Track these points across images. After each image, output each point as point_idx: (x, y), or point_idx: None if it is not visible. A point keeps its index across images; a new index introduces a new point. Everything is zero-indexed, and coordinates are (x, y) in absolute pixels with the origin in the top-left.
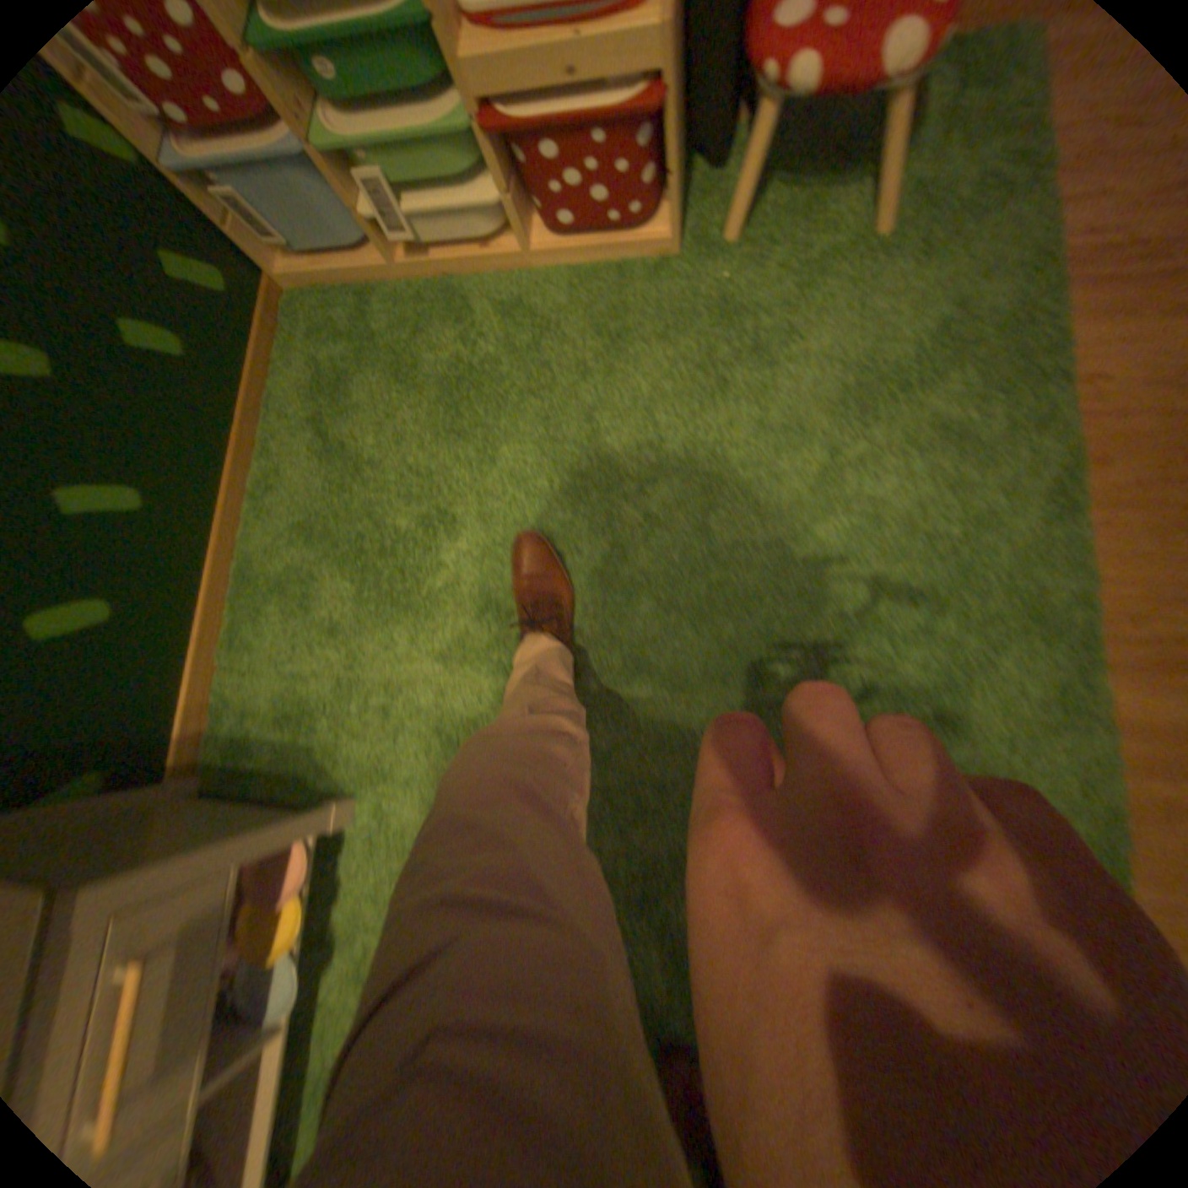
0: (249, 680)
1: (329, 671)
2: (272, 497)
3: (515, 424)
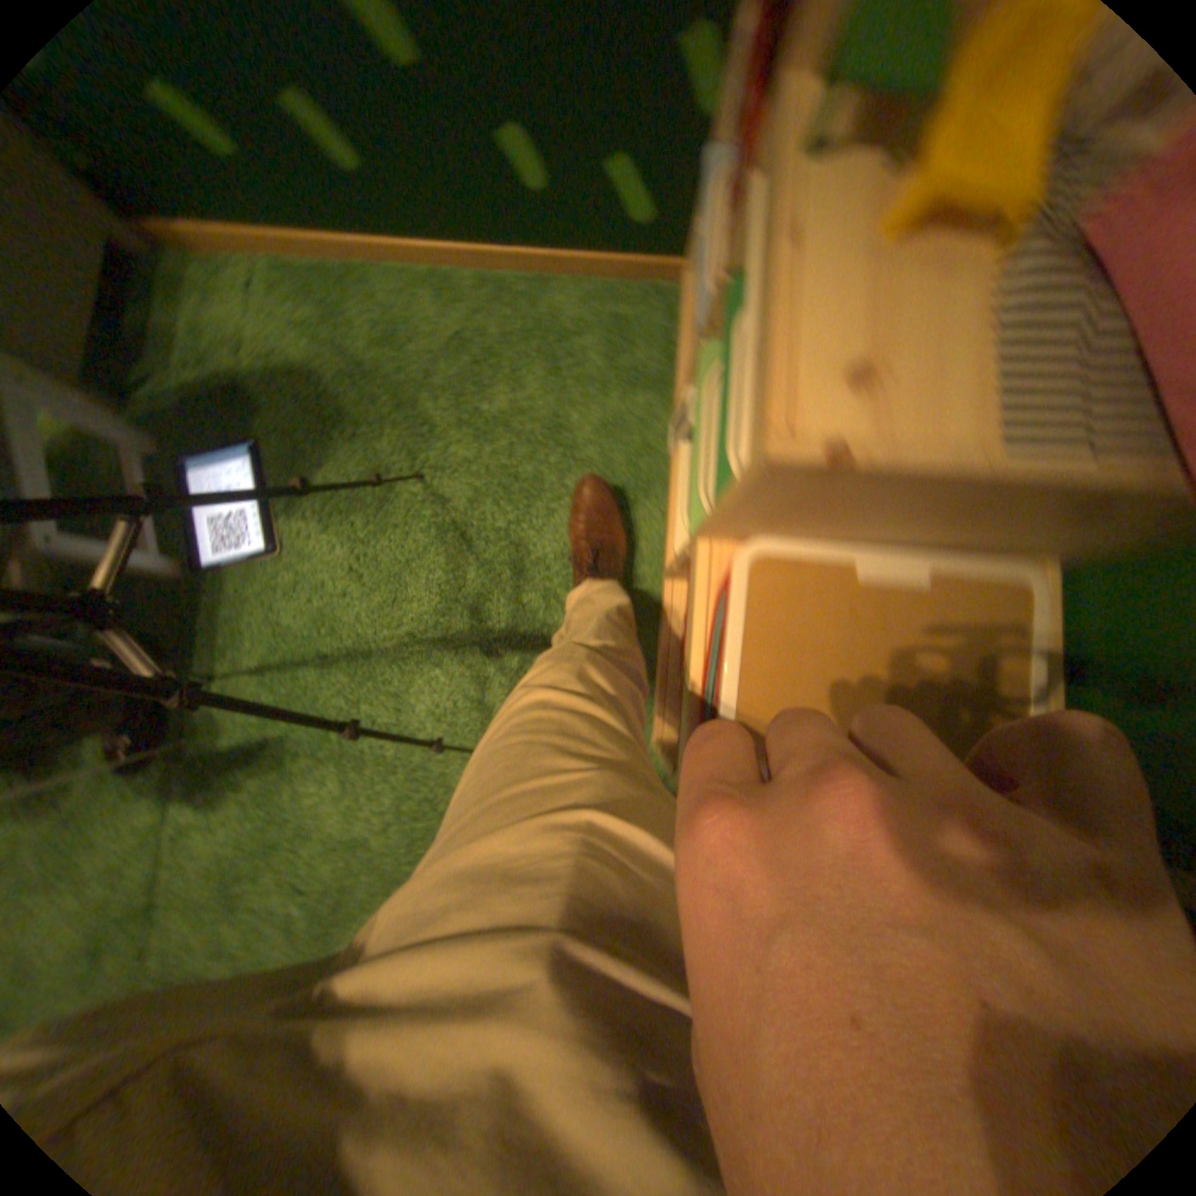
0: (226, 299)
1: (228, 382)
2: (416, 302)
3: (467, 564)
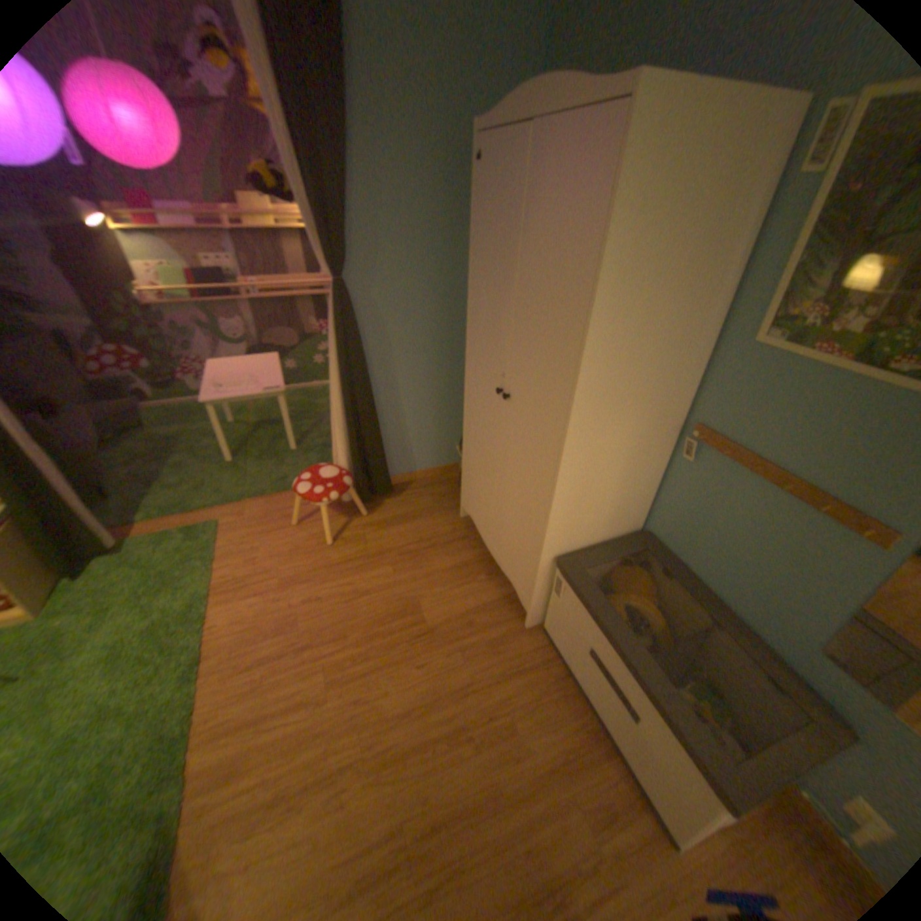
0: None
1: None
2: None
3: None
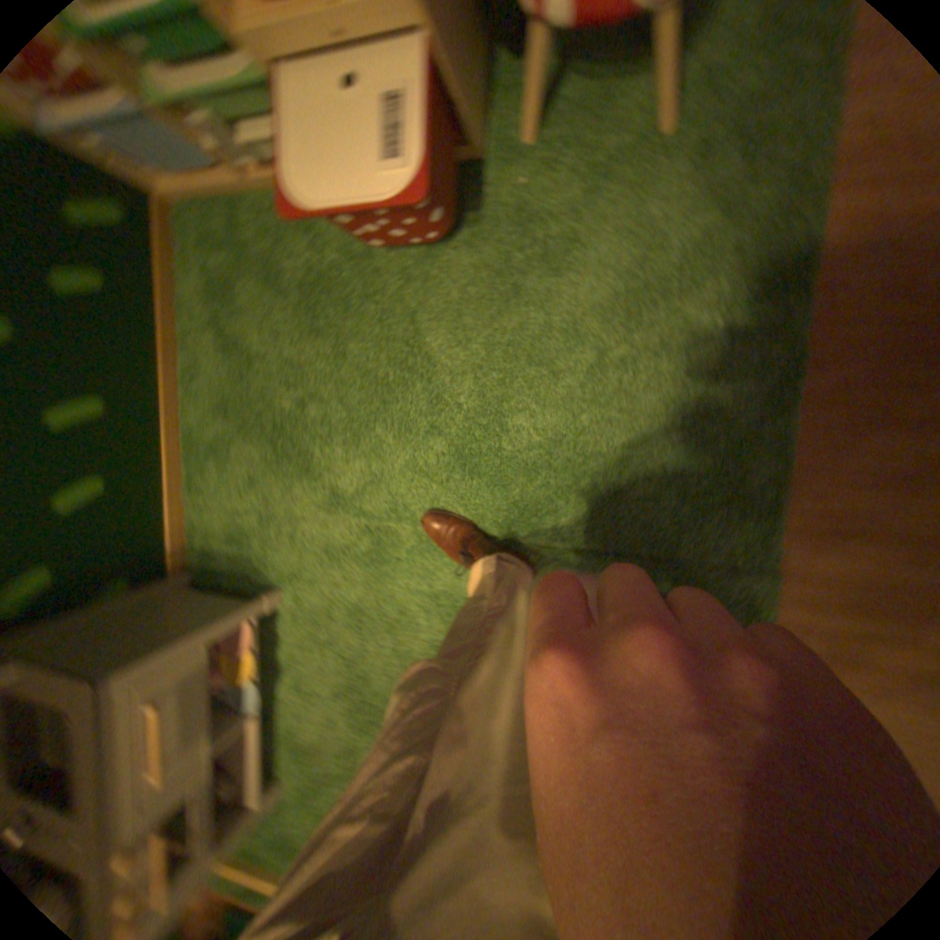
0: (204, 511)
1: (252, 508)
2: (196, 380)
3: (359, 325)
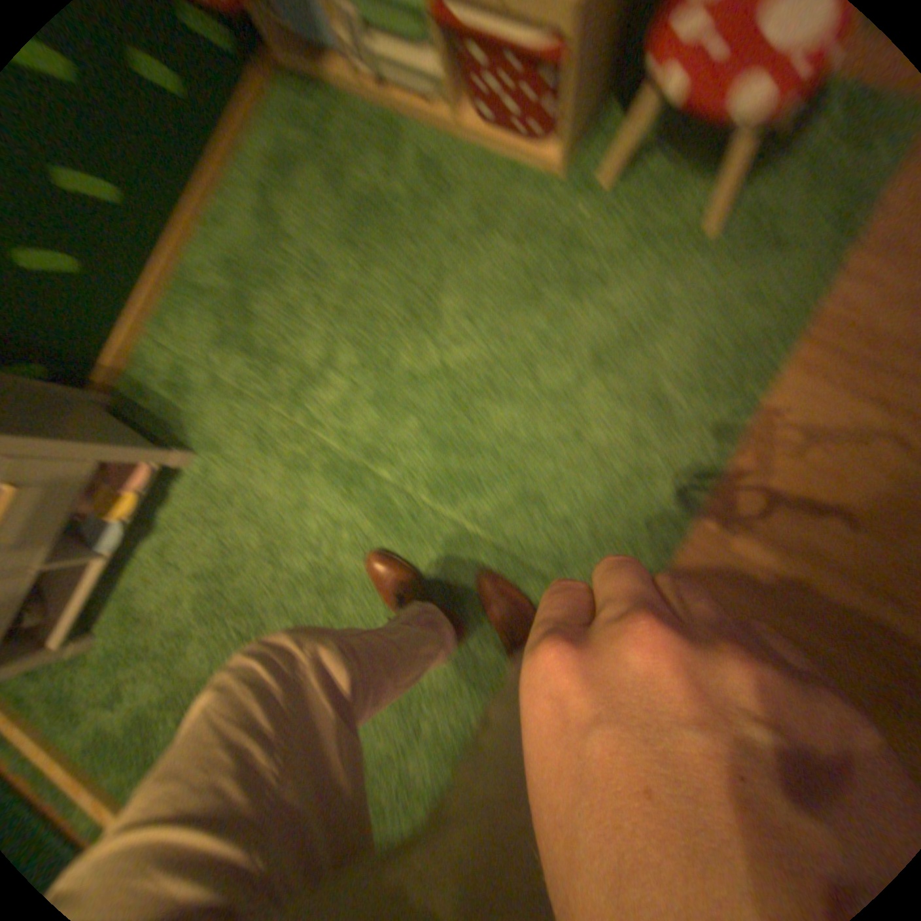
0: (154, 350)
1: (204, 369)
2: (210, 230)
3: (387, 256)
